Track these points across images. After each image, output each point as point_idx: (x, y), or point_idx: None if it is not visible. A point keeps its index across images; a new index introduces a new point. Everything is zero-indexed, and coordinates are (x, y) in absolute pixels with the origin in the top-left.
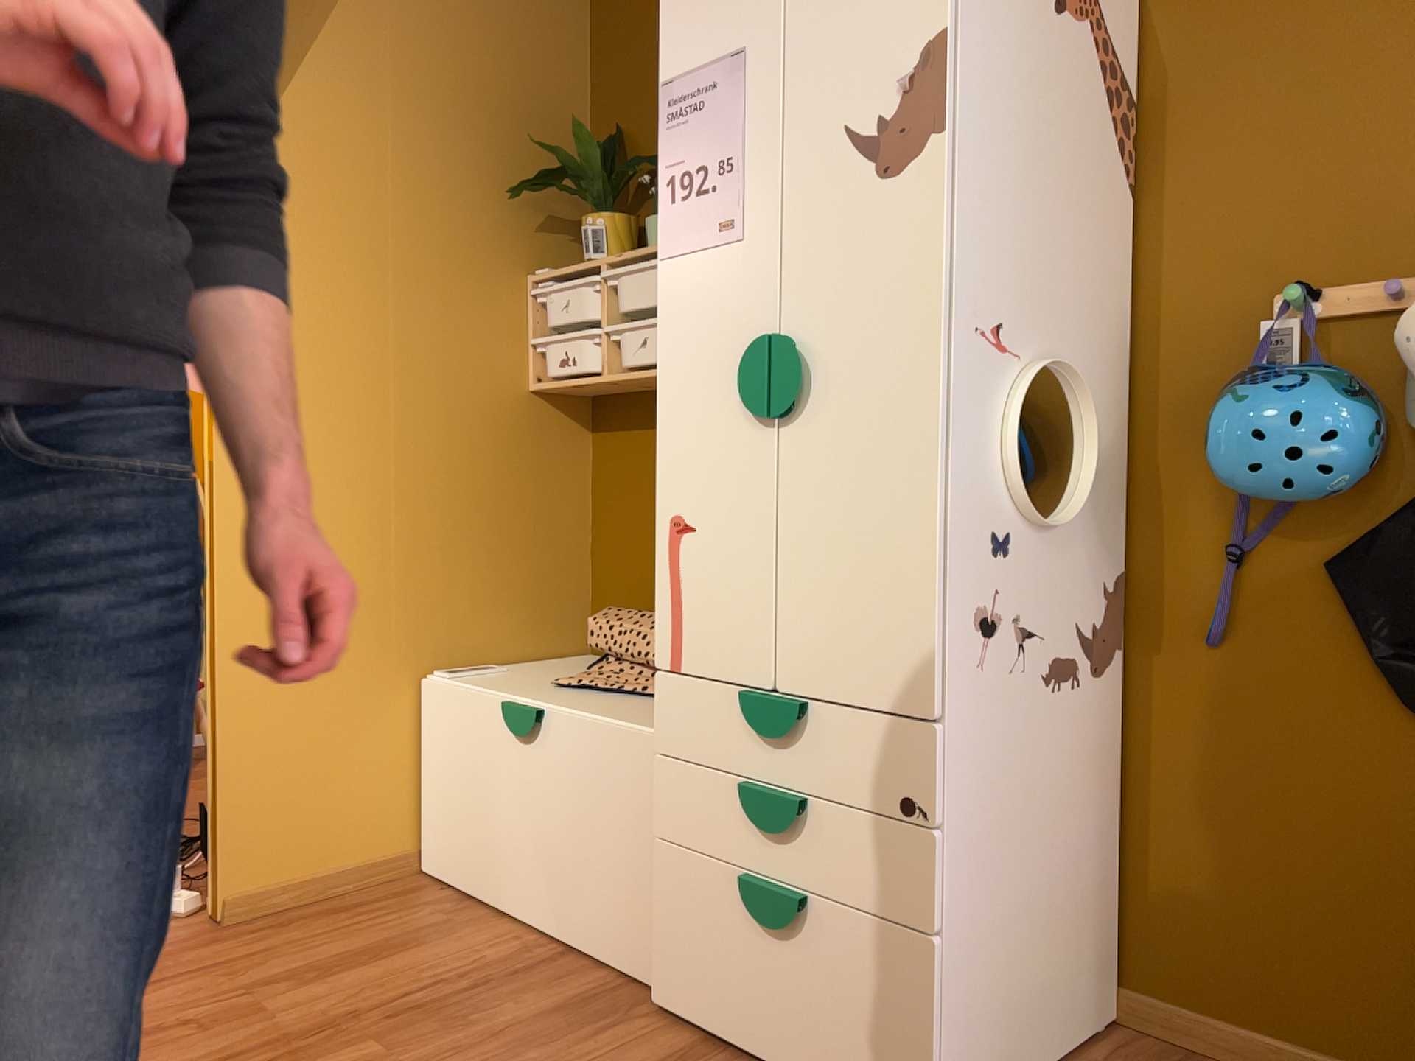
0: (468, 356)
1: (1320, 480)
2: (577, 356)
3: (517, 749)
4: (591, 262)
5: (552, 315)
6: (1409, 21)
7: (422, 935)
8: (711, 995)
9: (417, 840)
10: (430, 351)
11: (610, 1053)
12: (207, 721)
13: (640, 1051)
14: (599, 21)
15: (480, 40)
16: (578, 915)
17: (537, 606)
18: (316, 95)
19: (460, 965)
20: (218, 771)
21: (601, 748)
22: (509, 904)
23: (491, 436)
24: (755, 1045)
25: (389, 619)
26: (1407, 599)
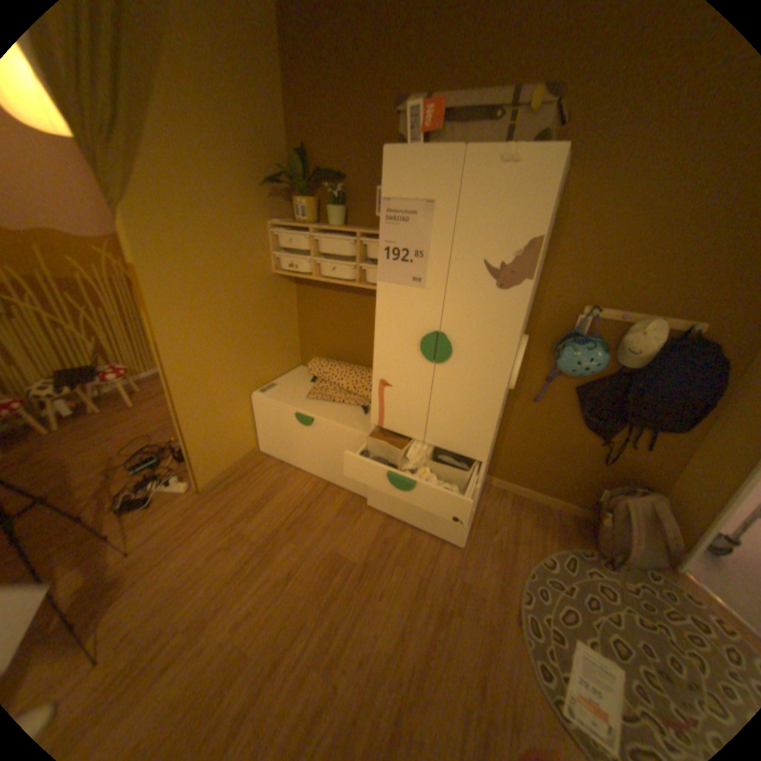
0: (250, 265)
1: (589, 375)
2: (298, 265)
3: (303, 427)
4: (300, 220)
5: (279, 239)
6: (665, 219)
7: (278, 484)
8: (390, 507)
9: (257, 442)
10: (235, 267)
11: (363, 528)
12: (180, 436)
13: (371, 525)
14: (286, 73)
15: (233, 90)
16: (333, 475)
17: (284, 355)
18: (159, 137)
19: (298, 497)
20: (190, 451)
21: (342, 434)
22: (302, 467)
23: (263, 297)
24: (406, 520)
25: (237, 378)
26: (597, 403)
